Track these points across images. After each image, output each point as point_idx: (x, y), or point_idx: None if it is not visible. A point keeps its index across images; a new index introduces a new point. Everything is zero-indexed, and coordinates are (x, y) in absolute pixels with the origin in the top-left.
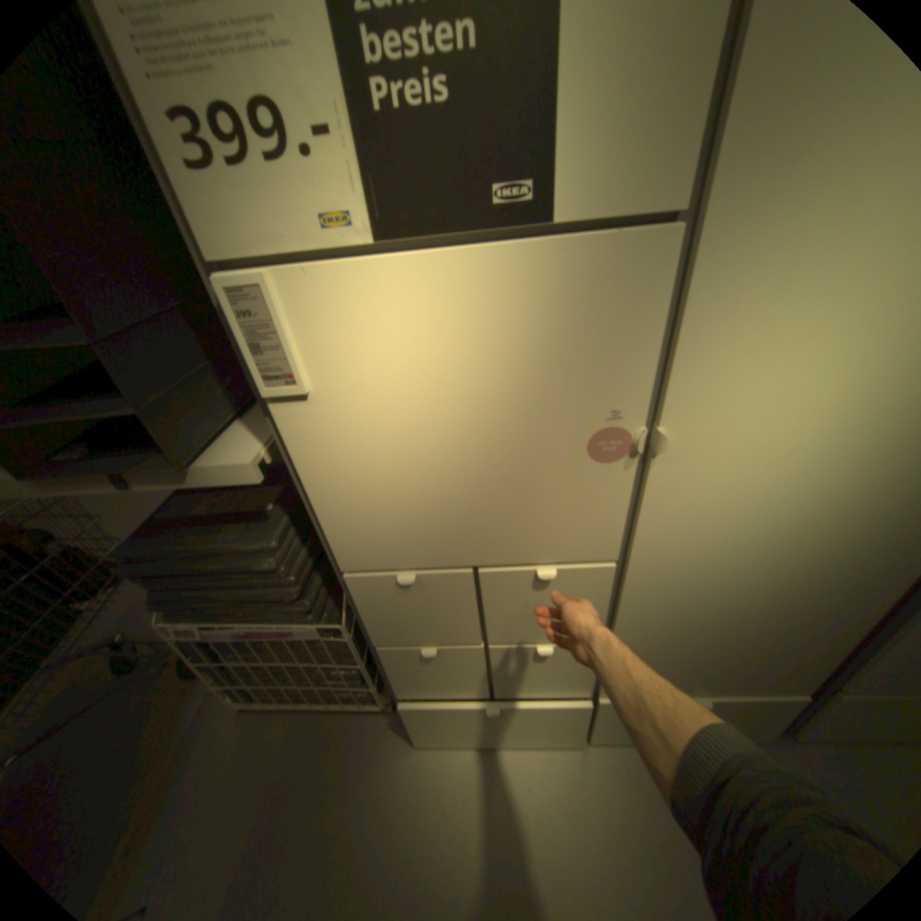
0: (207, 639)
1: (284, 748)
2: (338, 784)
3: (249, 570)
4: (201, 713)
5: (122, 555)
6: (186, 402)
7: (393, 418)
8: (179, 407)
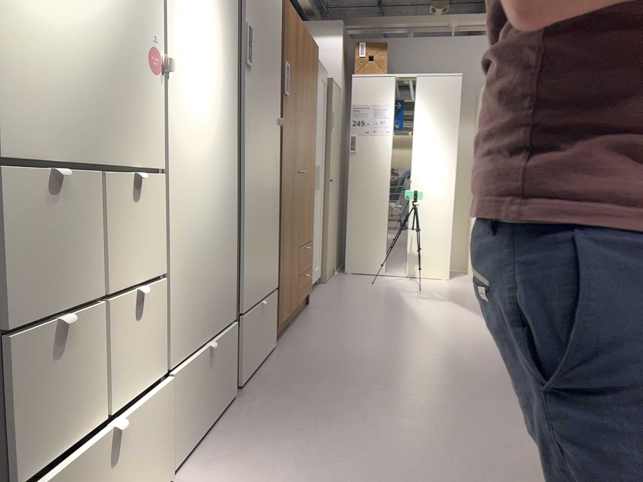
0: None
1: None
2: None
3: None
4: None
5: None
6: None
7: None
8: None
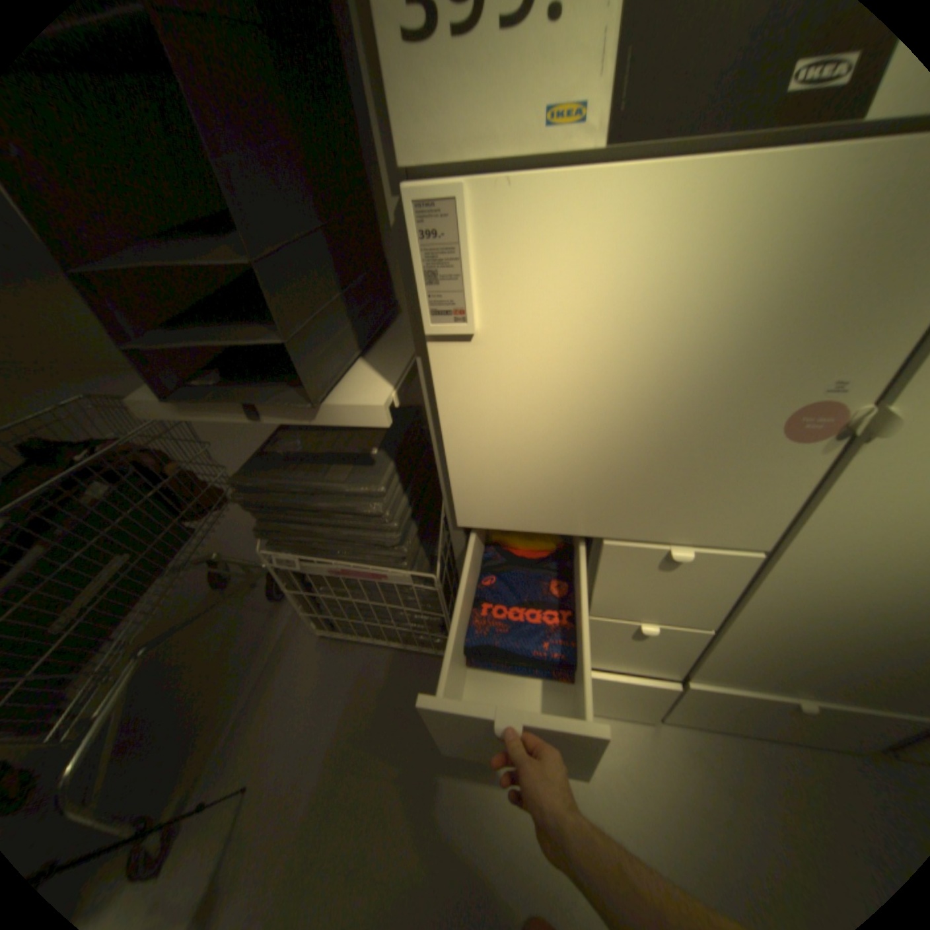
0: (305, 571)
1: (362, 677)
2: (412, 717)
3: (355, 513)
4: (287, 634)
5: (237, 485)
6: (321, 335)
7: (562, 370)
8: (315, 340)
